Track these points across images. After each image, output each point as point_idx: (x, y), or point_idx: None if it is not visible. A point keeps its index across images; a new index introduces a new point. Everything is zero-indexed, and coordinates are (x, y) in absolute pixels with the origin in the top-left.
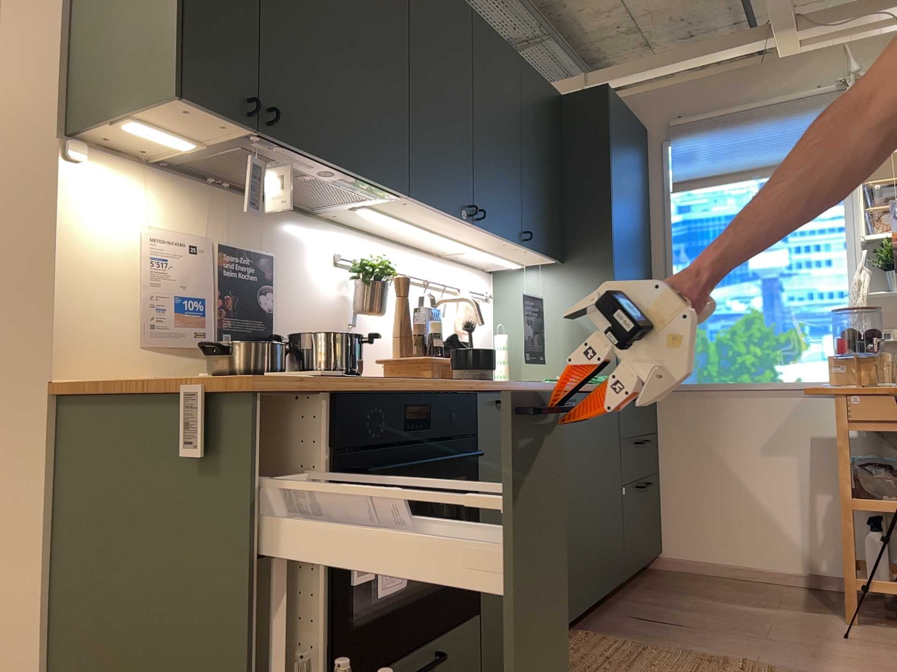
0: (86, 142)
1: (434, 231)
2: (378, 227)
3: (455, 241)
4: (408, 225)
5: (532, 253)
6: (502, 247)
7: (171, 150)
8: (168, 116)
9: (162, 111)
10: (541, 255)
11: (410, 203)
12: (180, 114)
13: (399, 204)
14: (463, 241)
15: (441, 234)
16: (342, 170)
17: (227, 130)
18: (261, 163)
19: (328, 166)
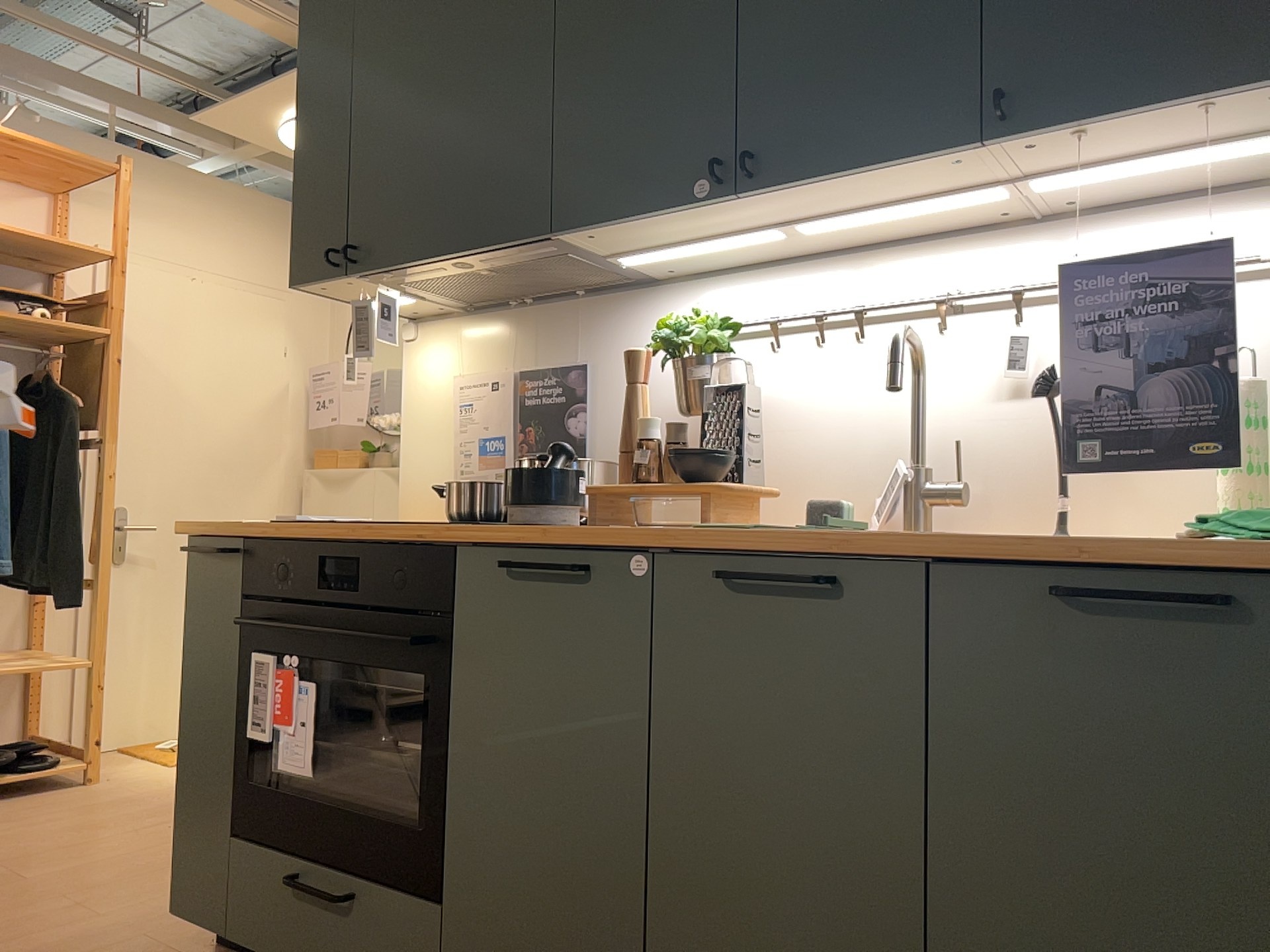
0: (421, 318)
1: (784, 224)
2: (762, 251)
3: (873, 212)
4: (724, 241)
5: (1134, 123)
6: (999, 165)
7: (424, 302)
8: (340, 294)
9: (325, 294)
10: (1181, 110)
11: (595, 232)
12: (328, 291)
13: (602, 238)
14: (896, 203)
15: (810, 219)
16: (452, 258)
17: (359, 283)
18: (368, 302)
19: (436, 262)
